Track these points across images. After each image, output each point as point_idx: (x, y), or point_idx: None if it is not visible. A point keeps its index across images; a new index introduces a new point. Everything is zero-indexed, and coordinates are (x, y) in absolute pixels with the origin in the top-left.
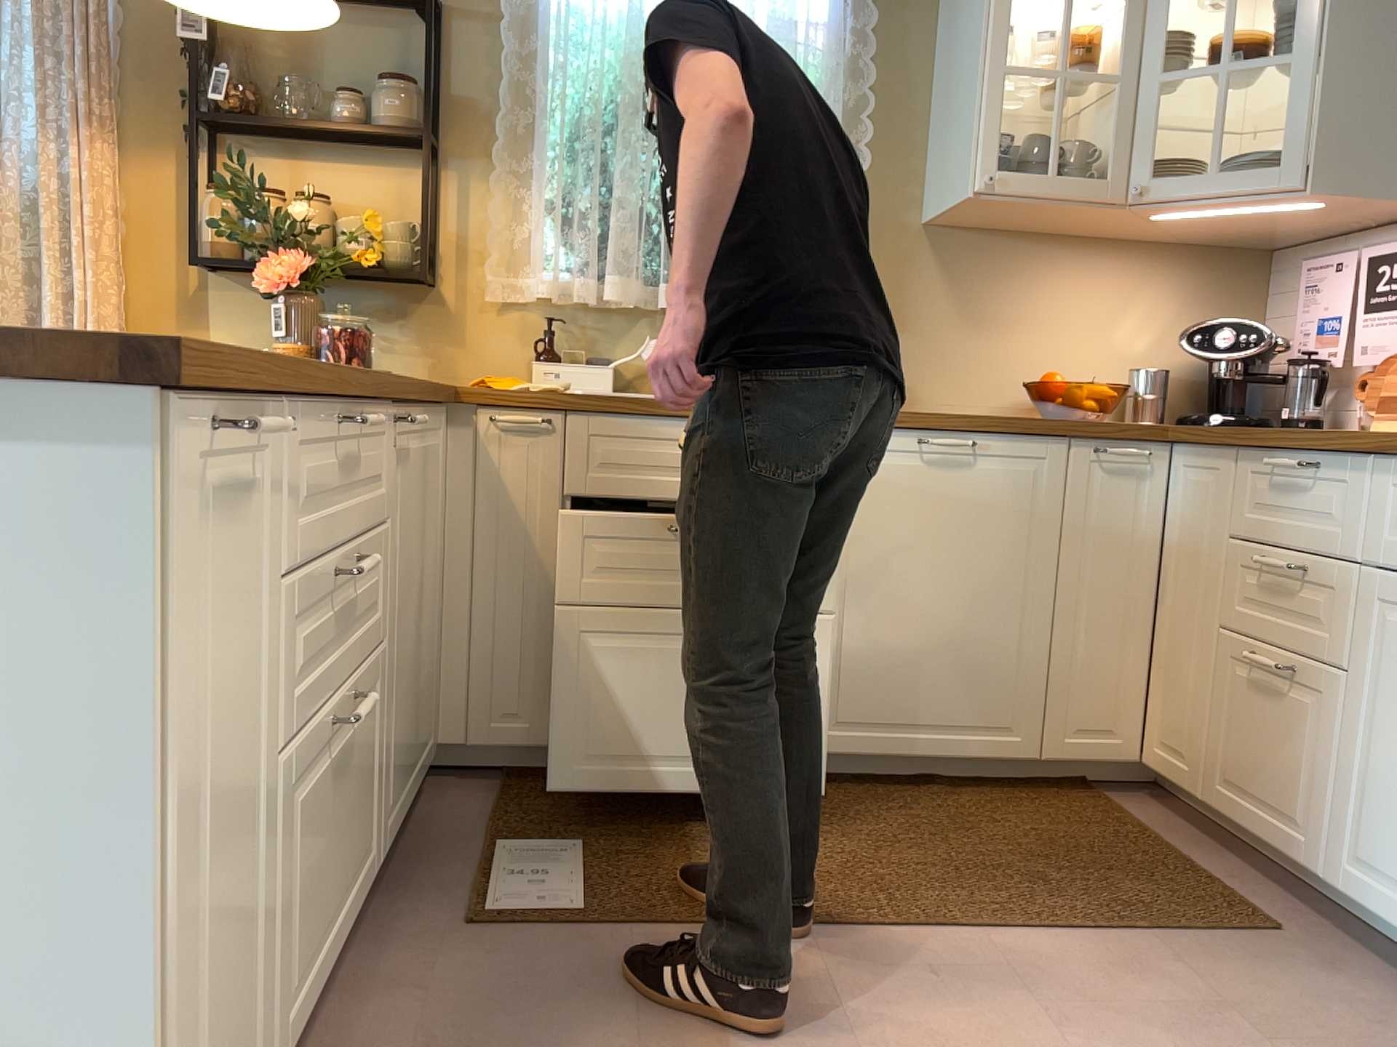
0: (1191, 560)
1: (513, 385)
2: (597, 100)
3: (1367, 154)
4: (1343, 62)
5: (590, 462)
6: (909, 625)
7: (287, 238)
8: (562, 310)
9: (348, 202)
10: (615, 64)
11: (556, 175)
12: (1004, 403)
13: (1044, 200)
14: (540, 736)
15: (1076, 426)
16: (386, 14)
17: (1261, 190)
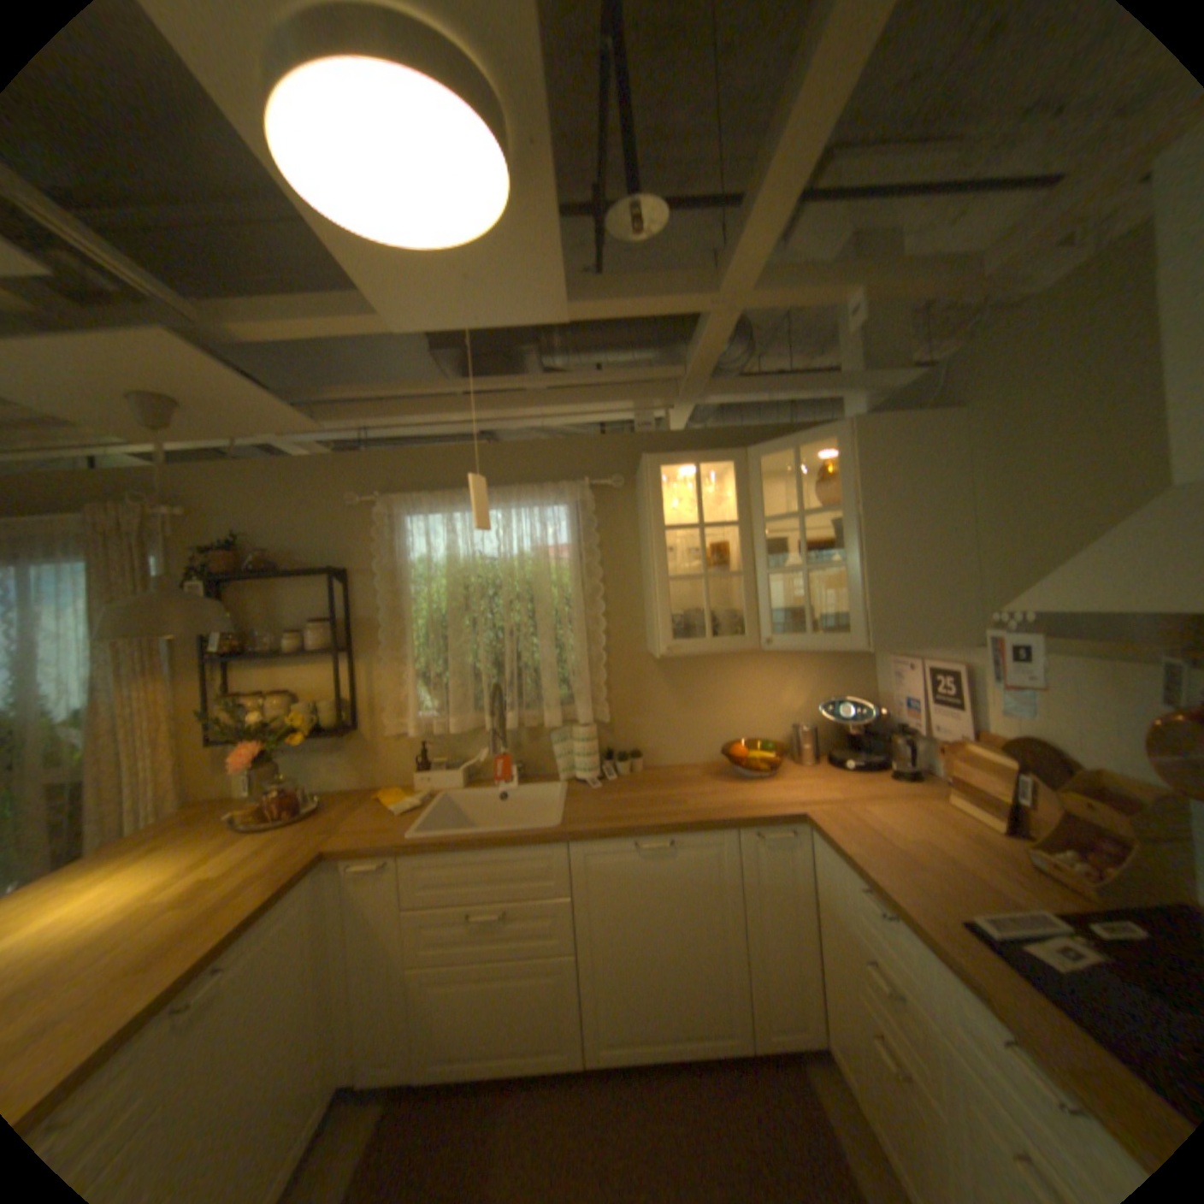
0: (833, 921)
1: (394, 801)
2: (435, 615)
3: (908, 624)
4: (879, 567)
5: (416, 888)
6: (645, 972)
7: (247, 734)
8: (433, 734)
9: (301, 688)
10: (447, 588)
11: (419, 658)
12: (715, 754)
13: (706, 654)
14: (403, 1077)
15: (739, 825)
16: (314, 579)
17: (841, 649)
